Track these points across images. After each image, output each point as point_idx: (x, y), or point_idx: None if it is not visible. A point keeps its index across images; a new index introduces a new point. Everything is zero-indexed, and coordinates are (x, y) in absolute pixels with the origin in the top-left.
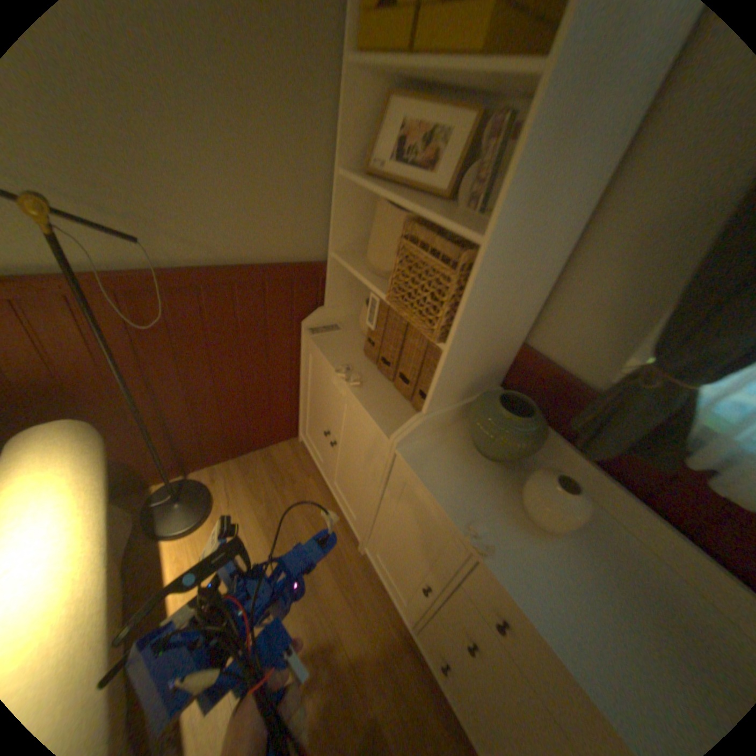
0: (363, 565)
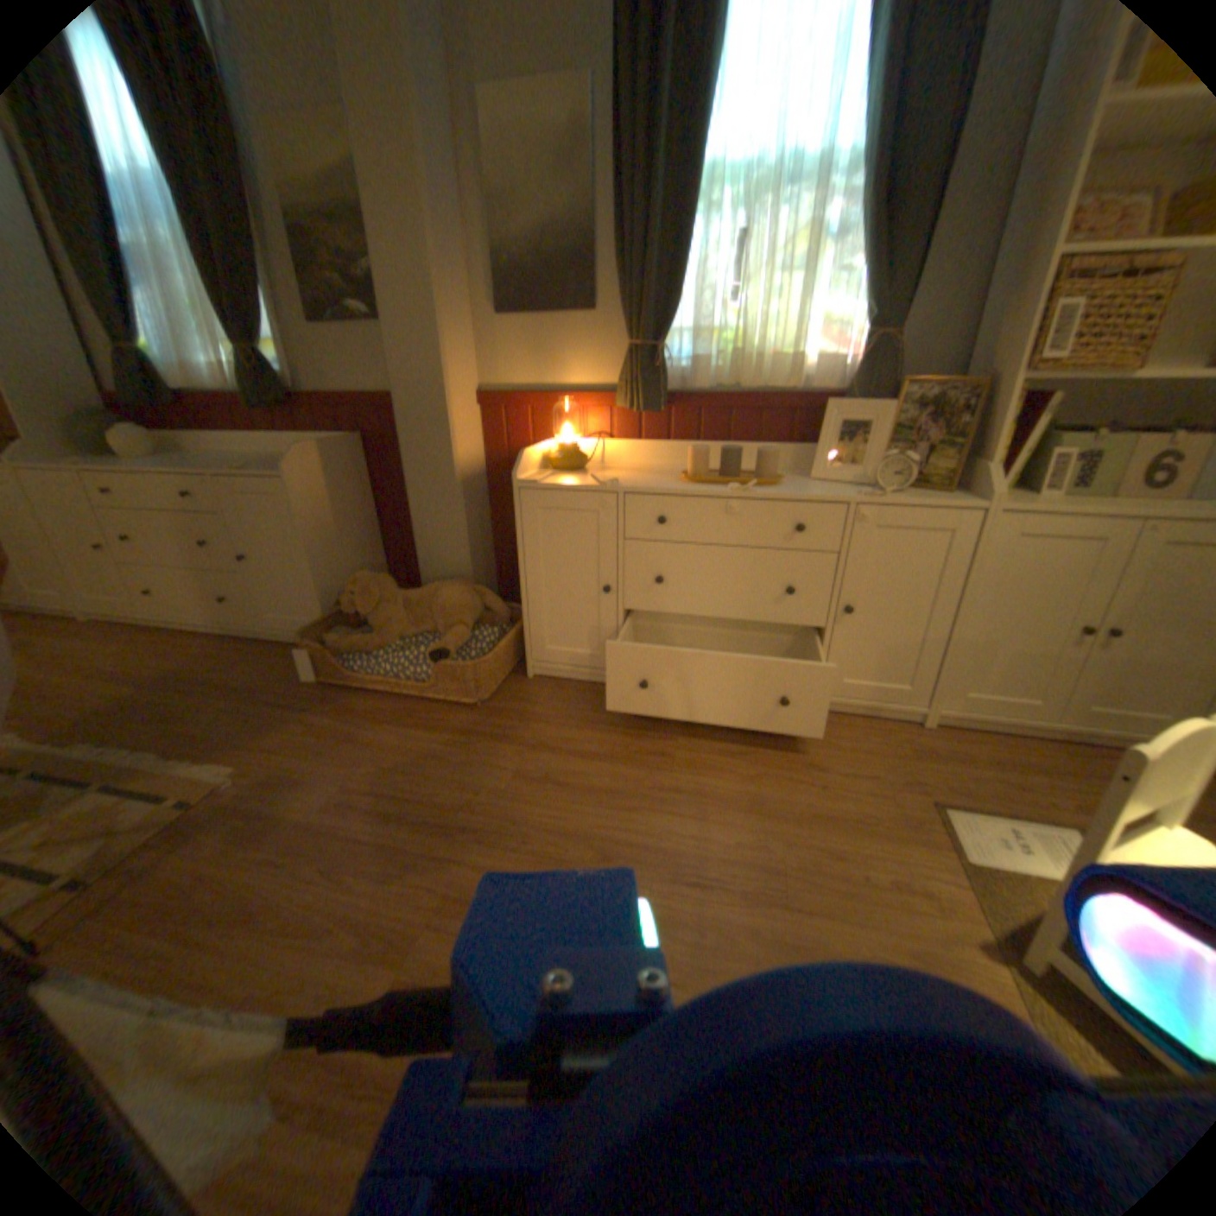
0: (86, 626)
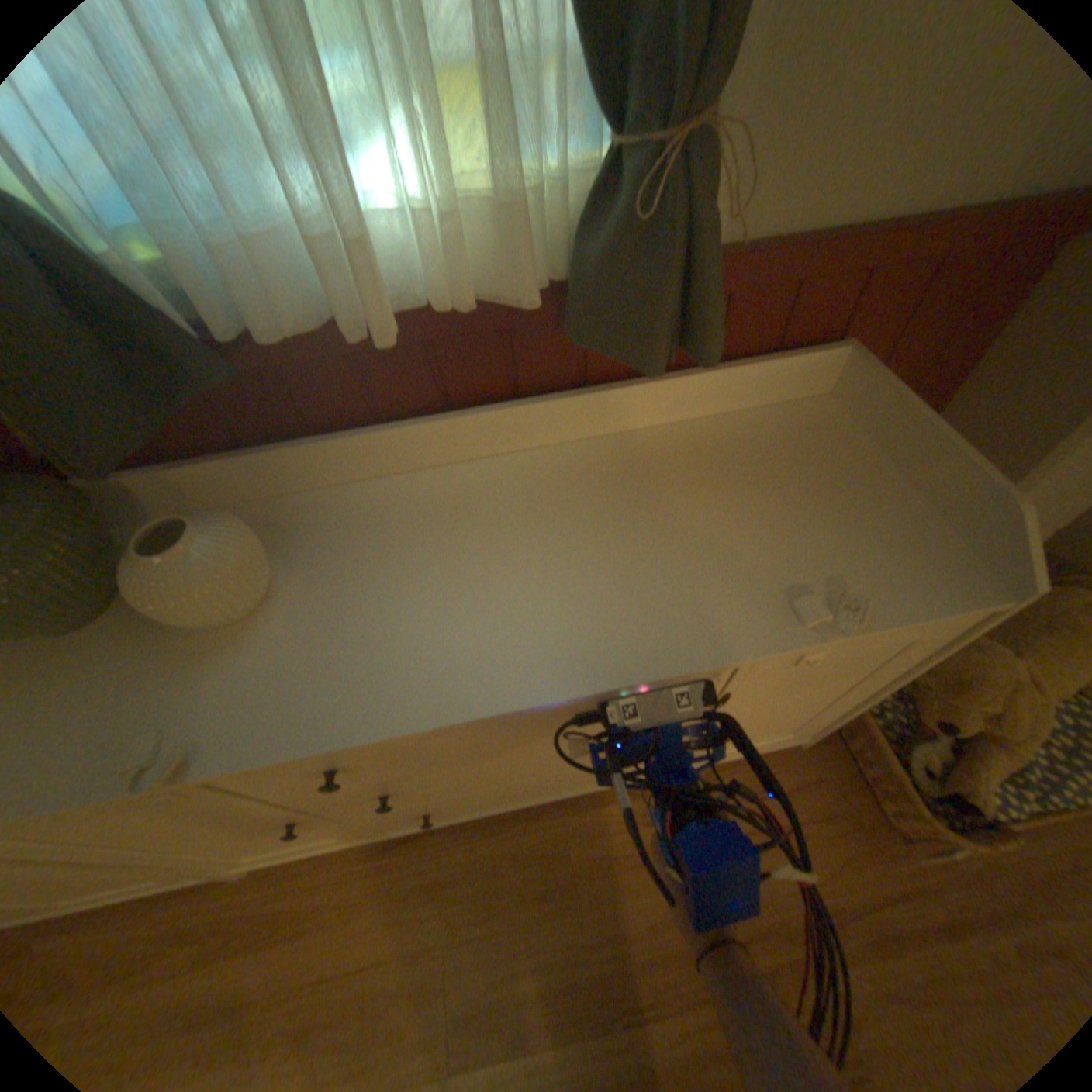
0: (257, 878)
